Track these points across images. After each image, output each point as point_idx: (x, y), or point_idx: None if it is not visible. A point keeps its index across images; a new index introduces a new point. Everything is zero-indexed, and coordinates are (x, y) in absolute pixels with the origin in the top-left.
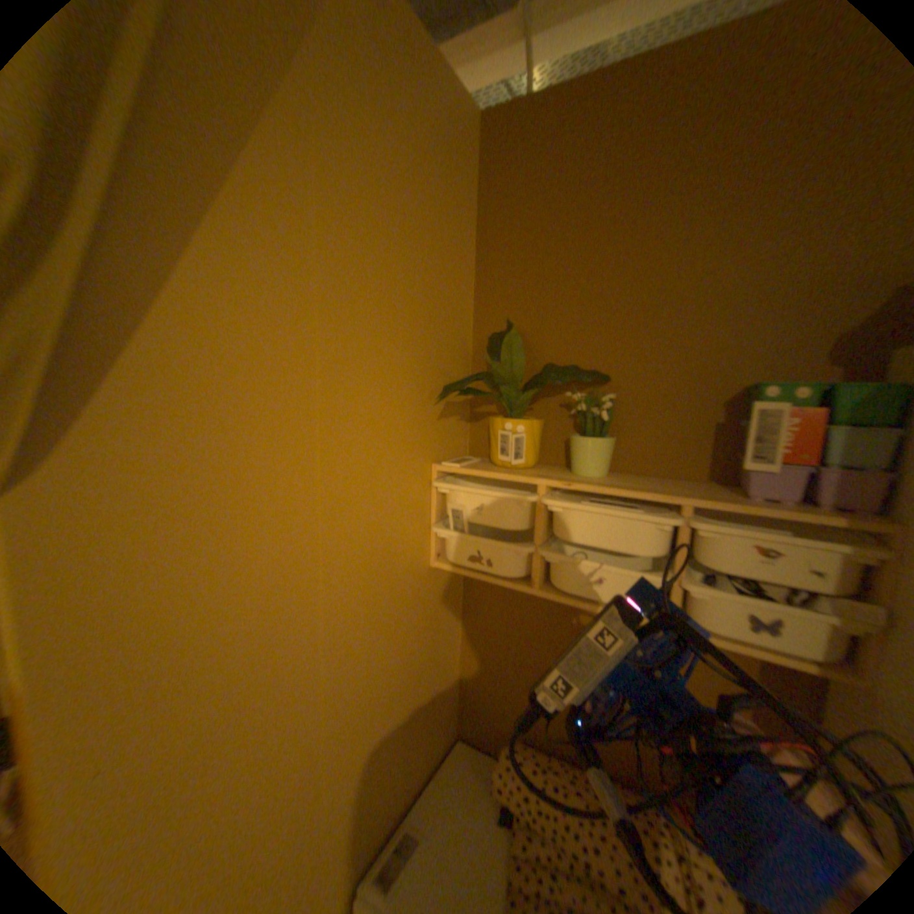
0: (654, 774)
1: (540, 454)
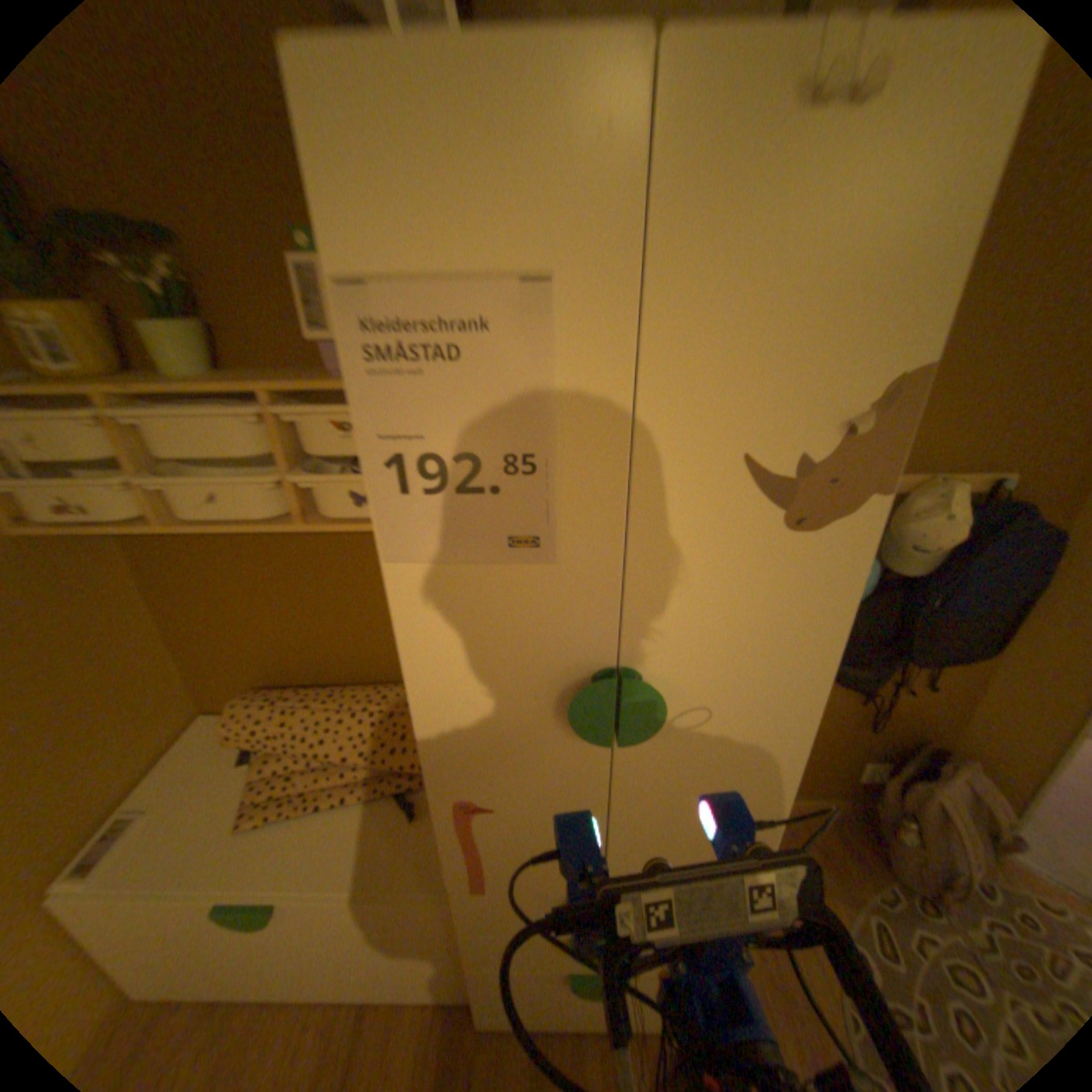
0: (378, 664)
1: (118, 359)
